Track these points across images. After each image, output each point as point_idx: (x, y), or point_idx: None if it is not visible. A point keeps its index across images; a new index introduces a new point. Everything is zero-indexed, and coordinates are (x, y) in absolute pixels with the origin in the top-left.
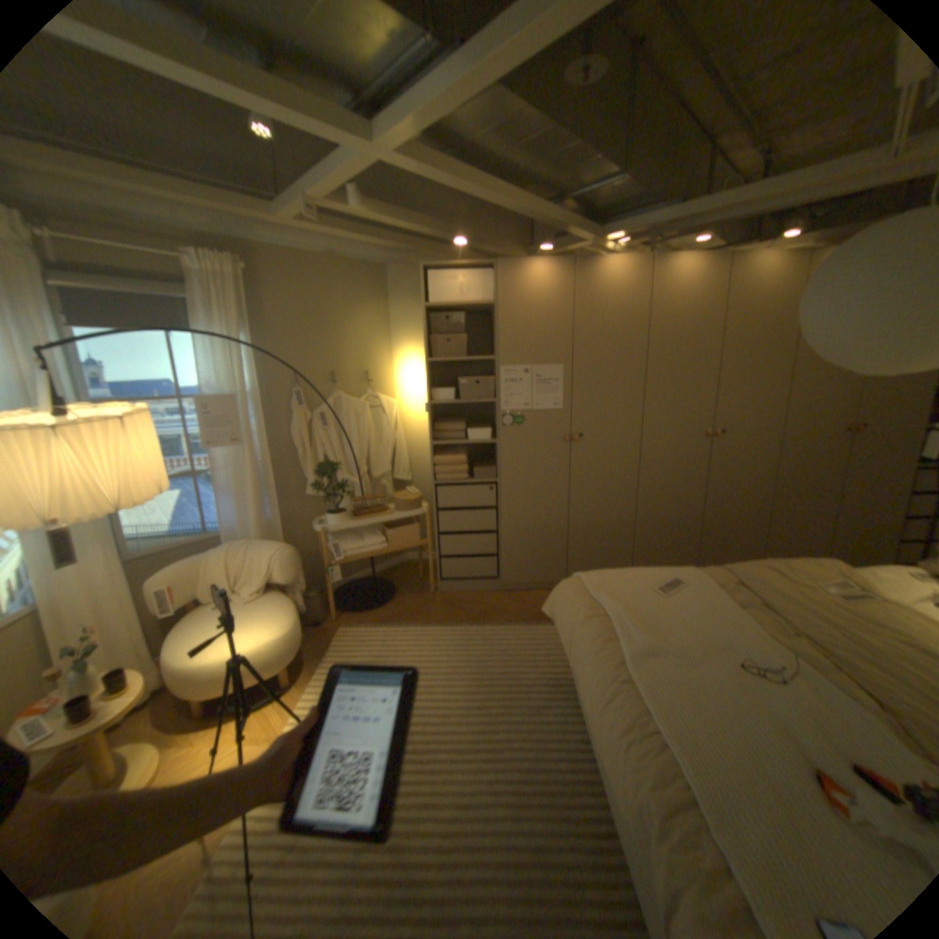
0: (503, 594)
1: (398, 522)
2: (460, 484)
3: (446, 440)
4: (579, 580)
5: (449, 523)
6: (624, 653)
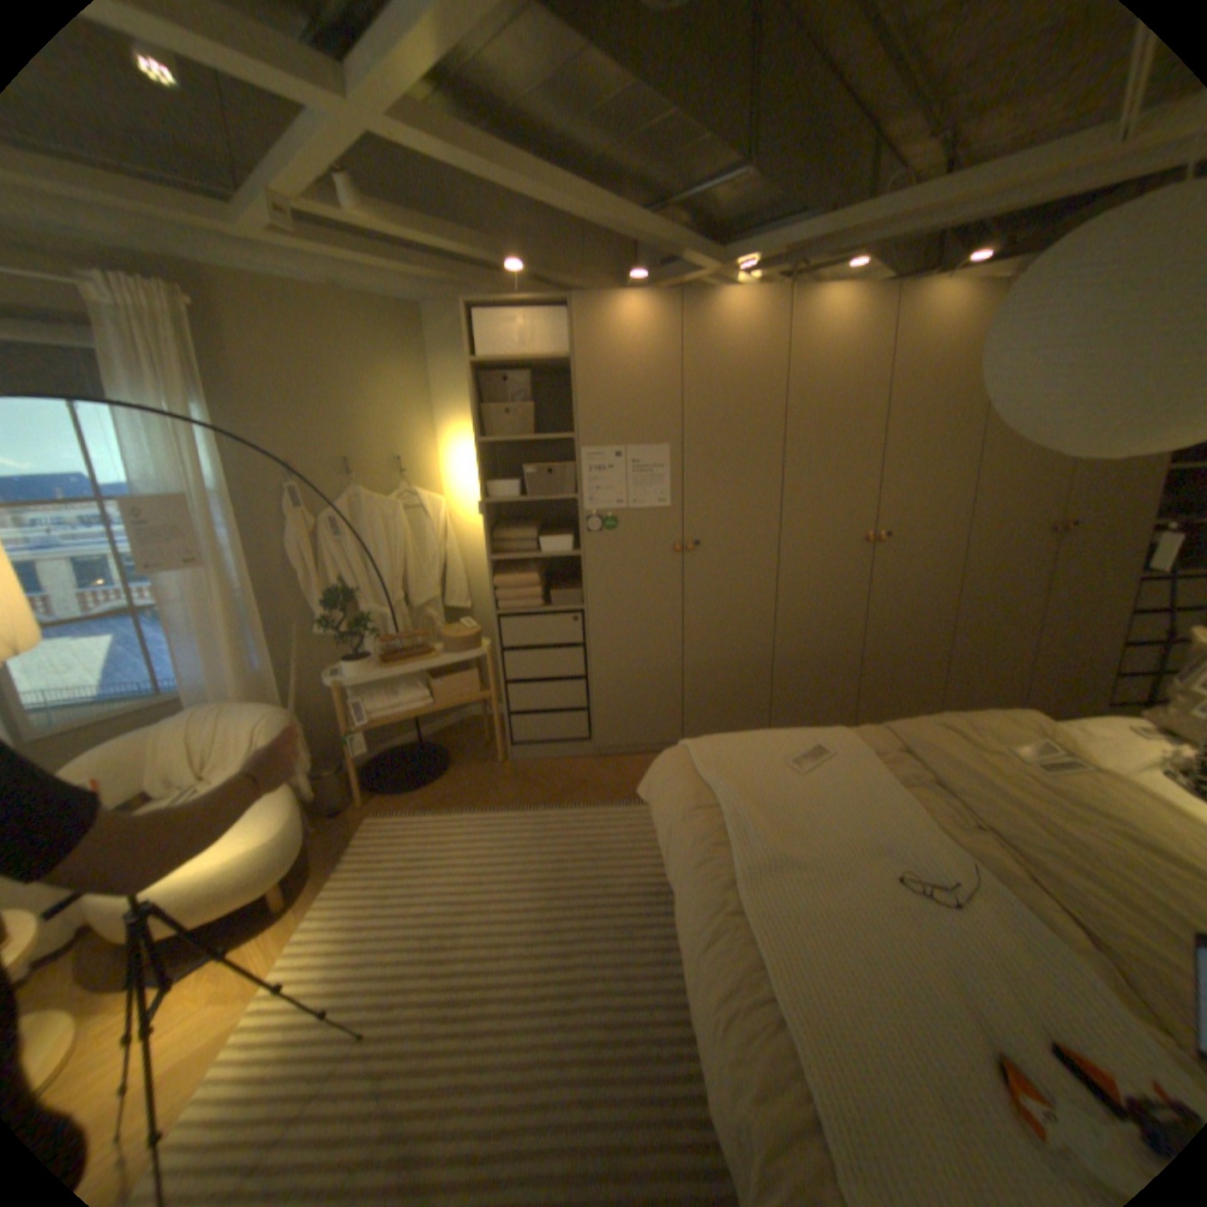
0: (599, 761)
1: (450, 669)
2: (534, 614)
3: (513, 553)
4: (687, 751)
5: (520, 668)
6: (737, 868)
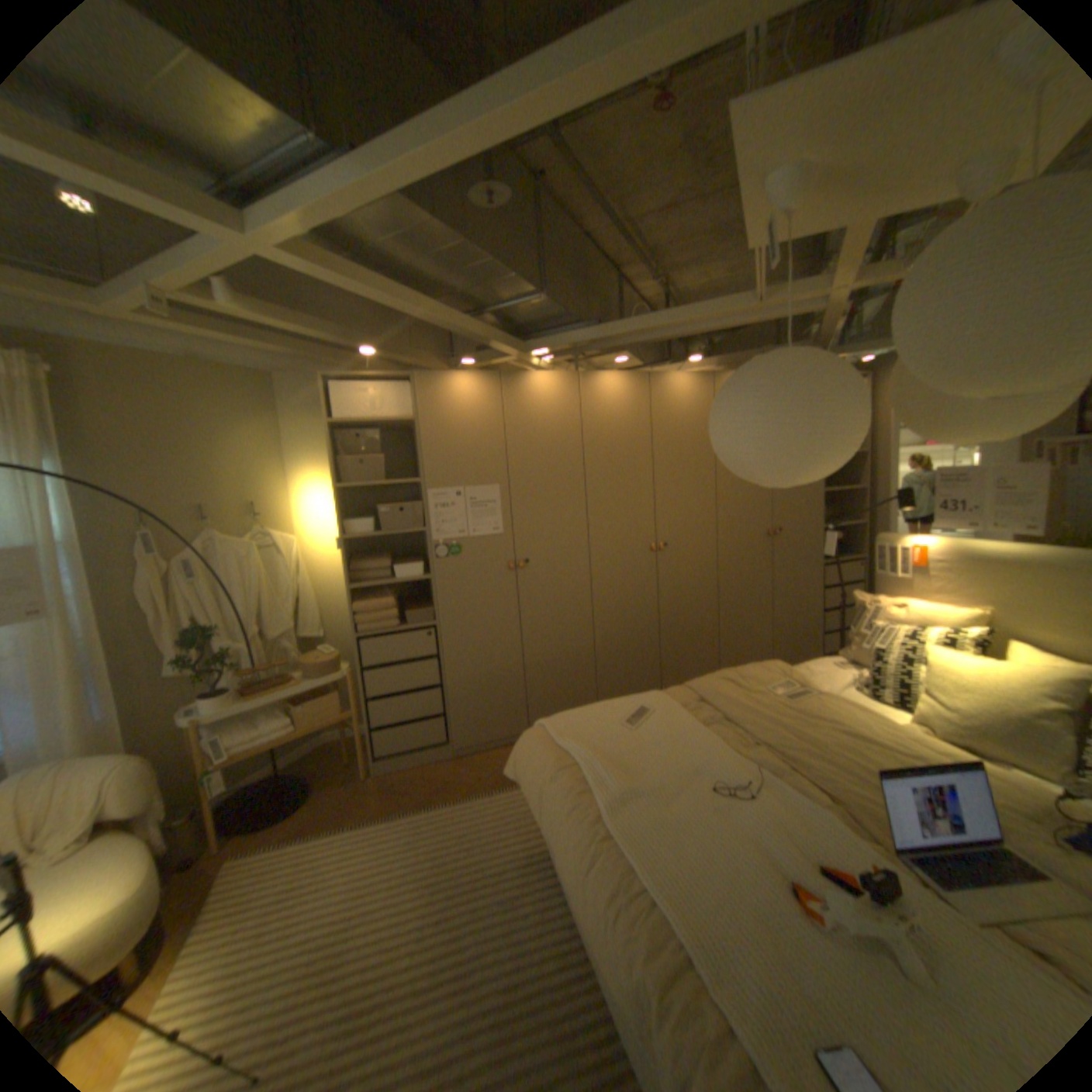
0: (457, 763)
1: (309, 695)
2: (391, 634)
3: (368, 581)
4: (543, 728)
5: (380, 685)
6: (600, 806)
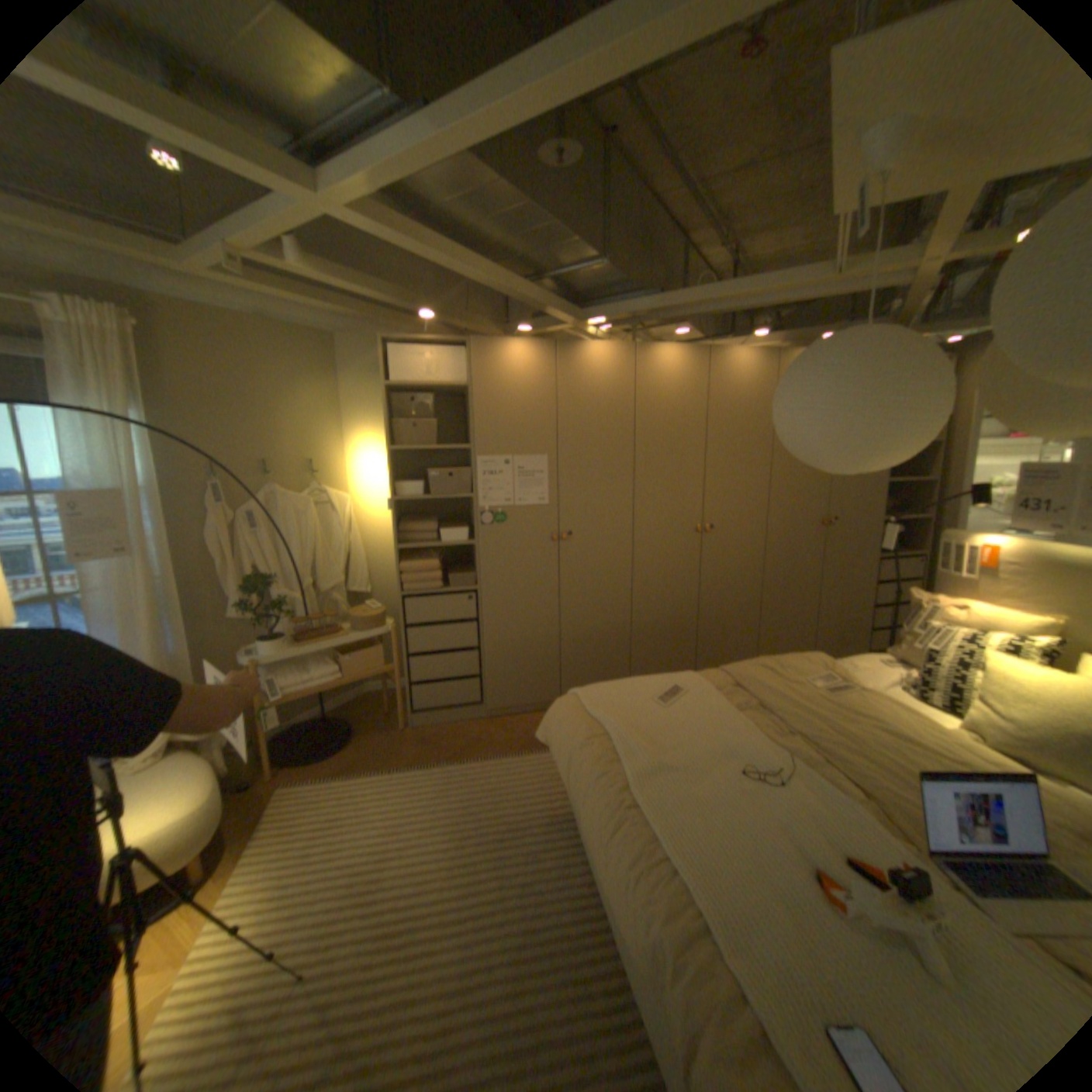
0: (490, 722)
1: (356, 646)
2: (435, 595)
3: (416, 542)
4: (576, 697)
5: (421, 642)
6: (627, 775)
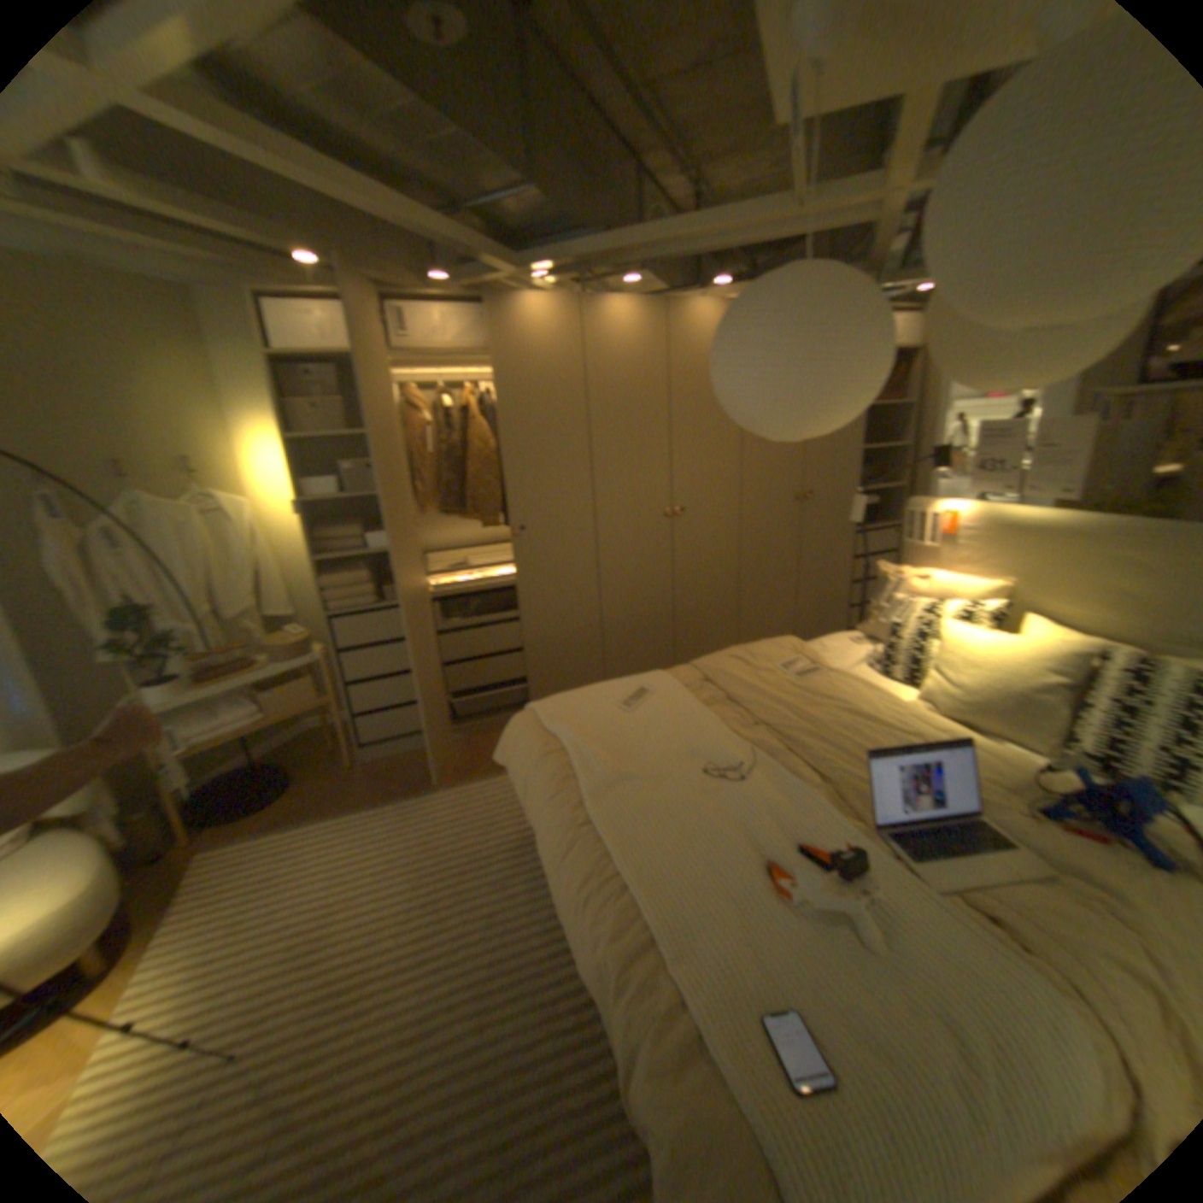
0: (451, 747)
1: (276, 681)
2: (366, 612)
3: (334, 552)
4: (531, 712)
5: (357, 669)
6: (580, 791)
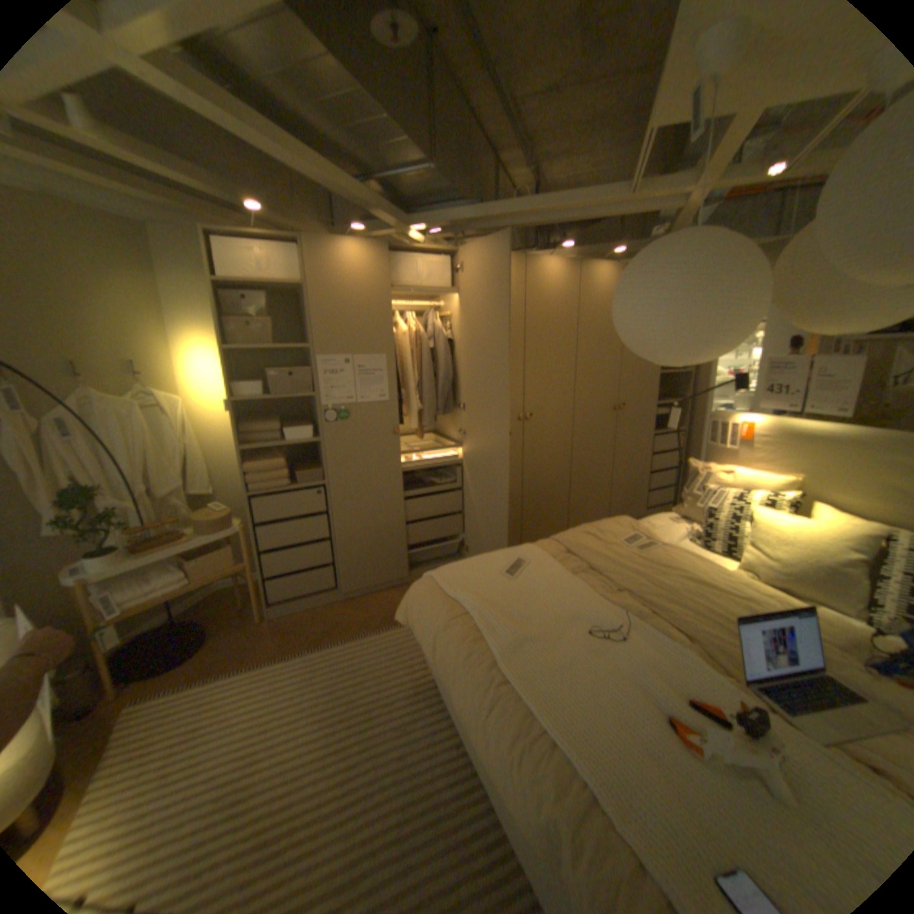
0: (346, 604)
1: (202, 549)
2: (283, 492)
3: (259, 442)
4: (432, 579)
5: (273, 539)
6: (493, 652)
